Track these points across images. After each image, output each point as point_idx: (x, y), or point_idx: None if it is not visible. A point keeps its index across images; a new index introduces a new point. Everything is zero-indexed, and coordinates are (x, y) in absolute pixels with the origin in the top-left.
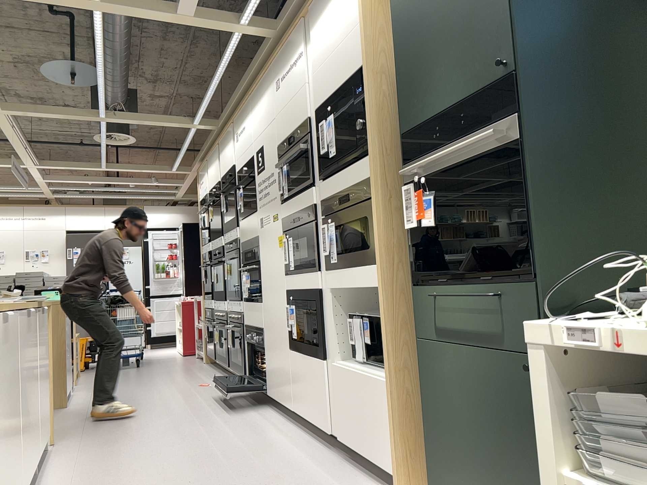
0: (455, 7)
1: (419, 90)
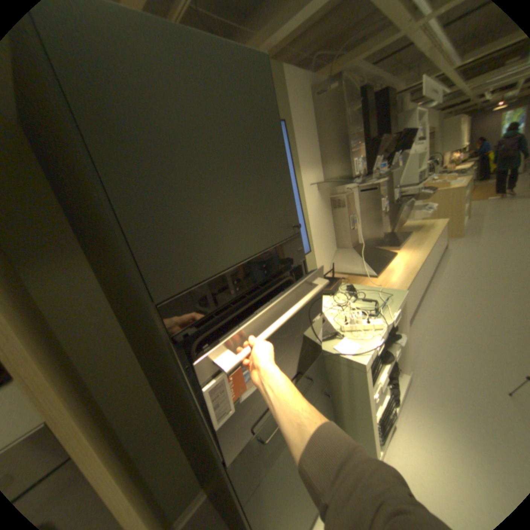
0: (232, 148)
1: (182, 237)
